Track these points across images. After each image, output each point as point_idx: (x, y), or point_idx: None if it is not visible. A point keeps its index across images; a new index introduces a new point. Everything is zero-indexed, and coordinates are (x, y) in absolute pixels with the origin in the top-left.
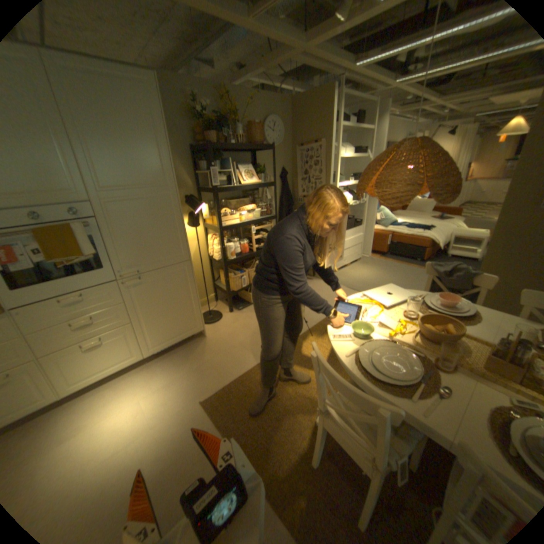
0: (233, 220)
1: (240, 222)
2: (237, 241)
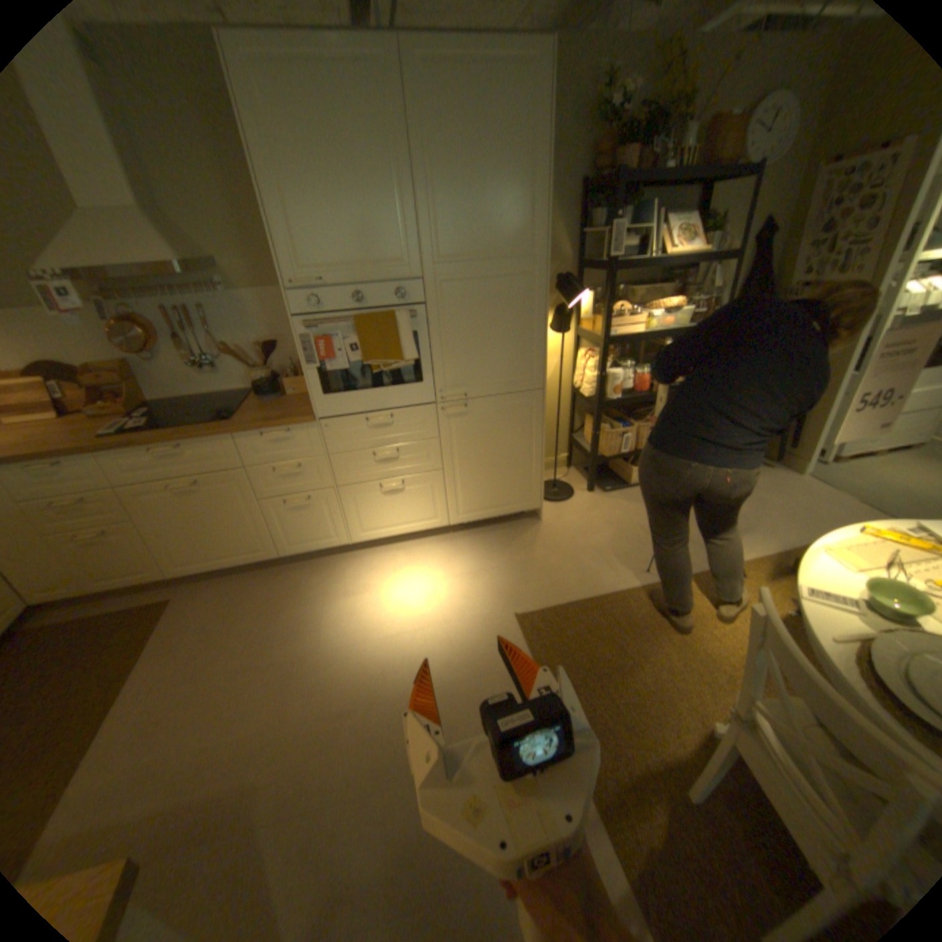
0: (632, 327)
1: (646, 331)
2: (630, 368)
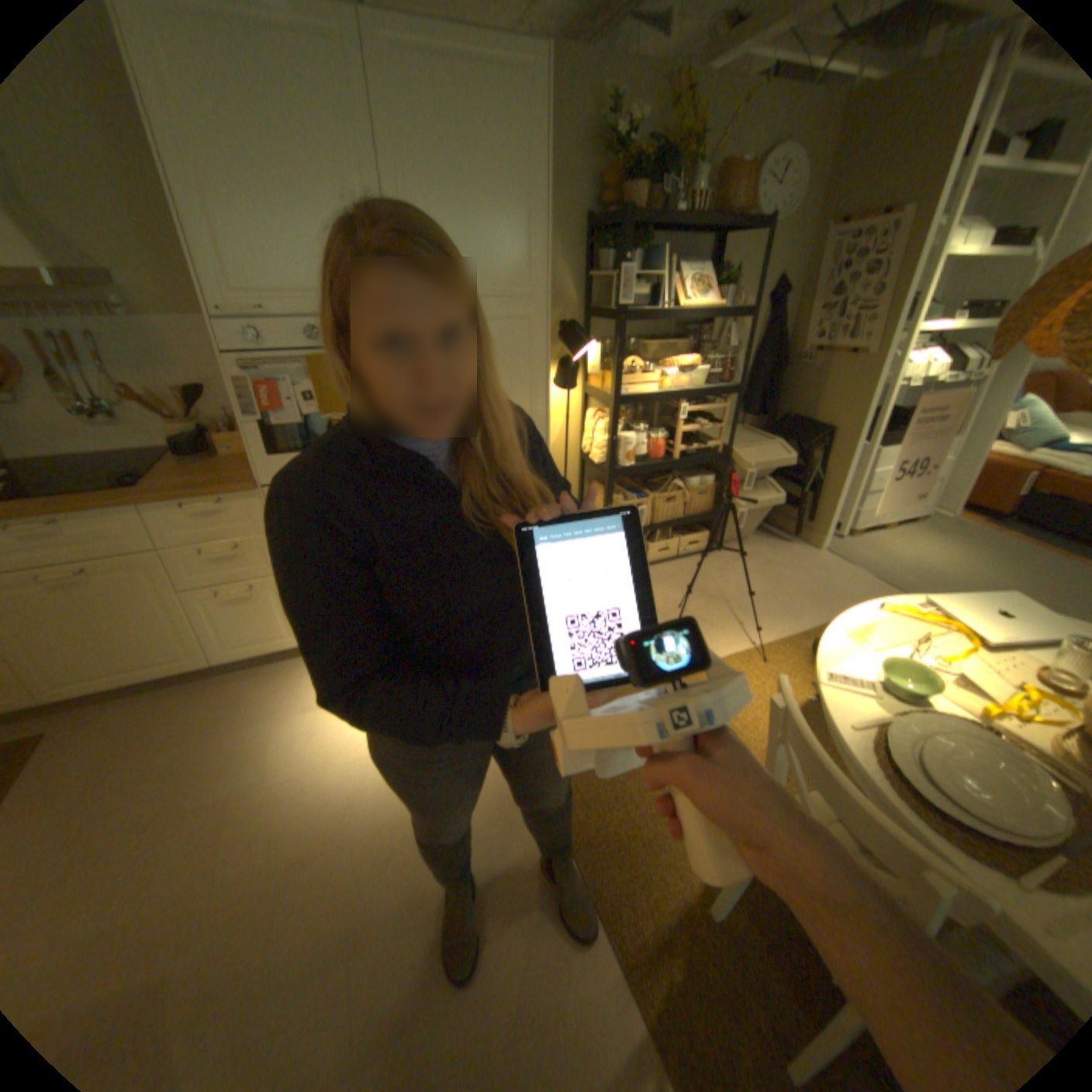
0: (645, 386)
1: (660, 391)
2: (643, 432)
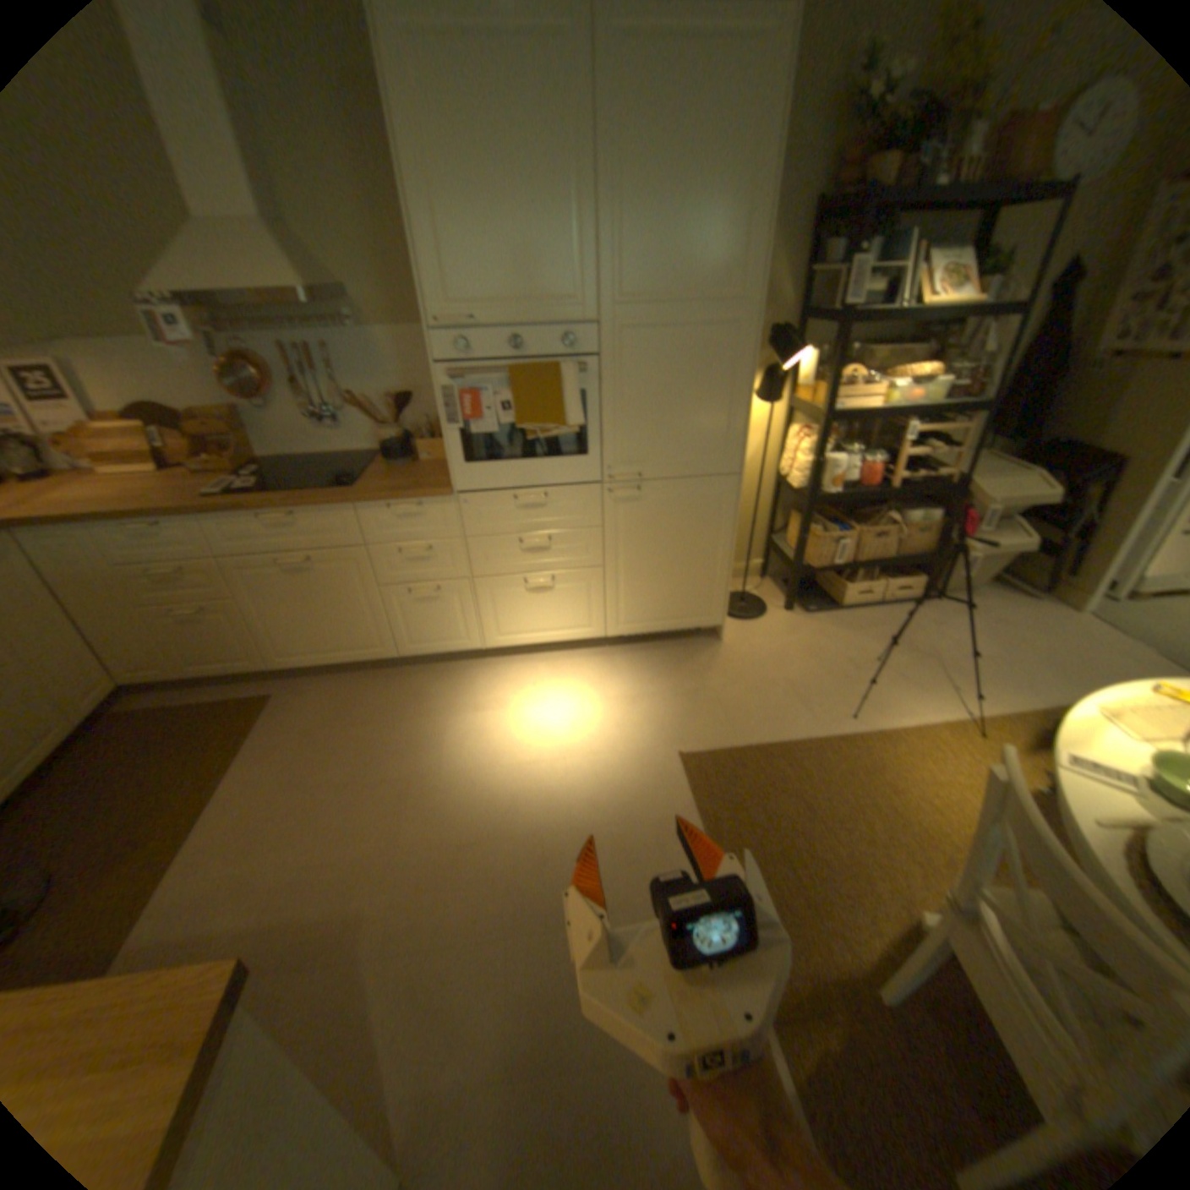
0: (867, 400)
1: (886, 407)
2: (858, 455)
